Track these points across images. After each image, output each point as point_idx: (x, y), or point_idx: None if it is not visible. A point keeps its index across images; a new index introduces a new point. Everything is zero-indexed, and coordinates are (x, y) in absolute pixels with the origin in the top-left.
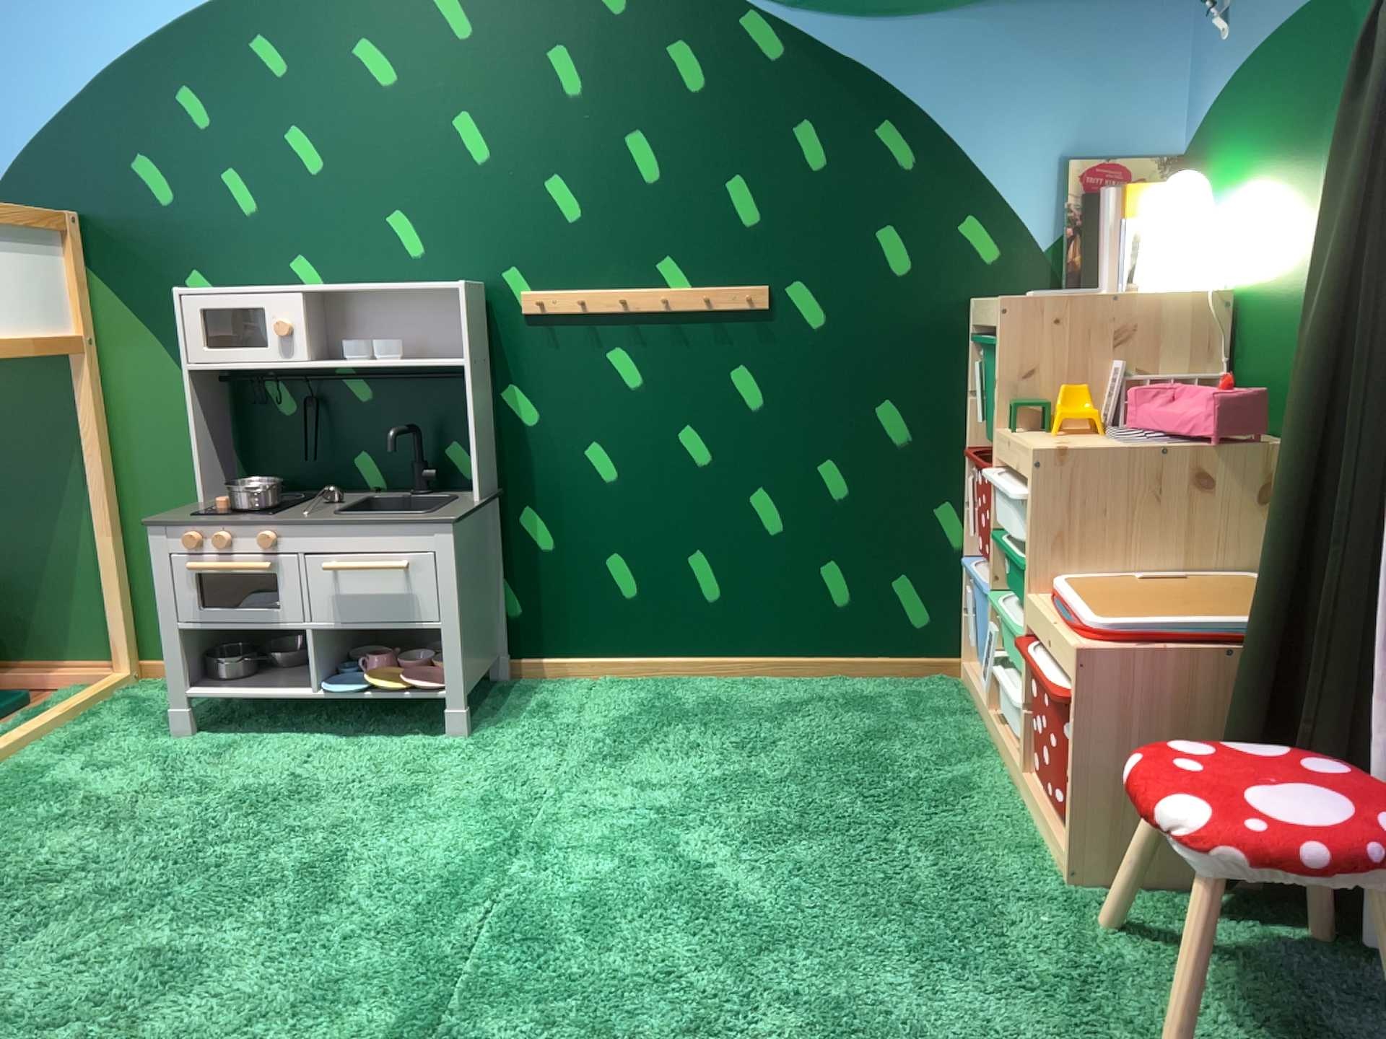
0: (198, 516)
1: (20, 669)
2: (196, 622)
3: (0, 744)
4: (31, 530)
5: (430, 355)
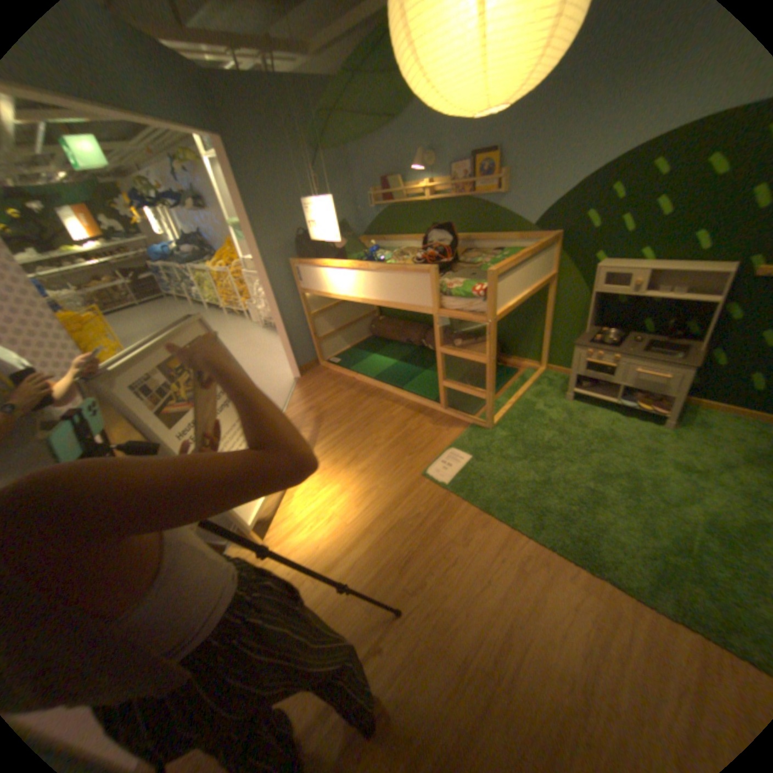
0: (591, 344)
1: (512, 360)
2: (583, 374)
3: (520, 392)
4: (522, 324)
5: (697, 291)
